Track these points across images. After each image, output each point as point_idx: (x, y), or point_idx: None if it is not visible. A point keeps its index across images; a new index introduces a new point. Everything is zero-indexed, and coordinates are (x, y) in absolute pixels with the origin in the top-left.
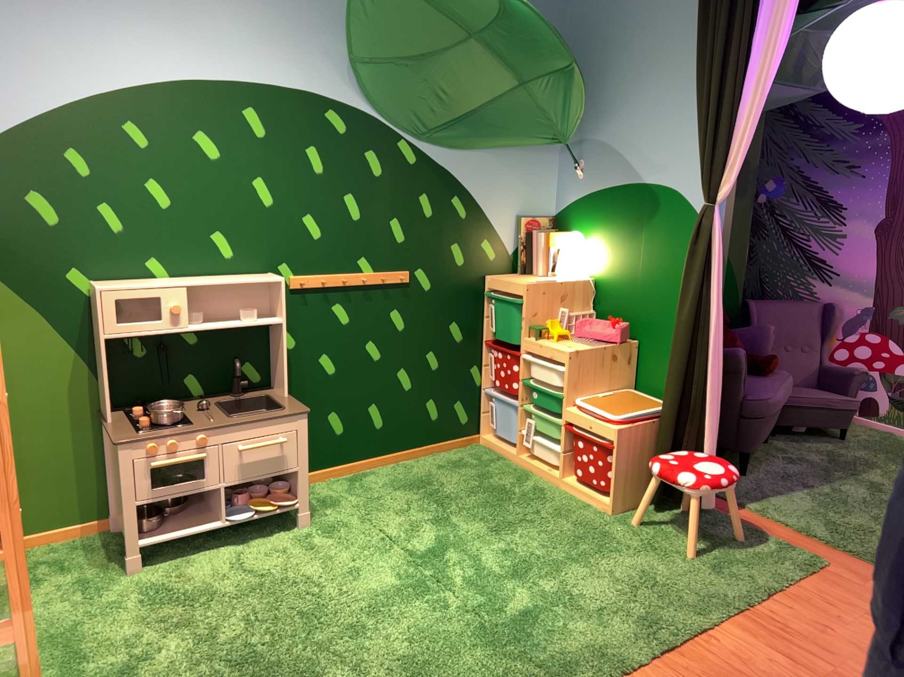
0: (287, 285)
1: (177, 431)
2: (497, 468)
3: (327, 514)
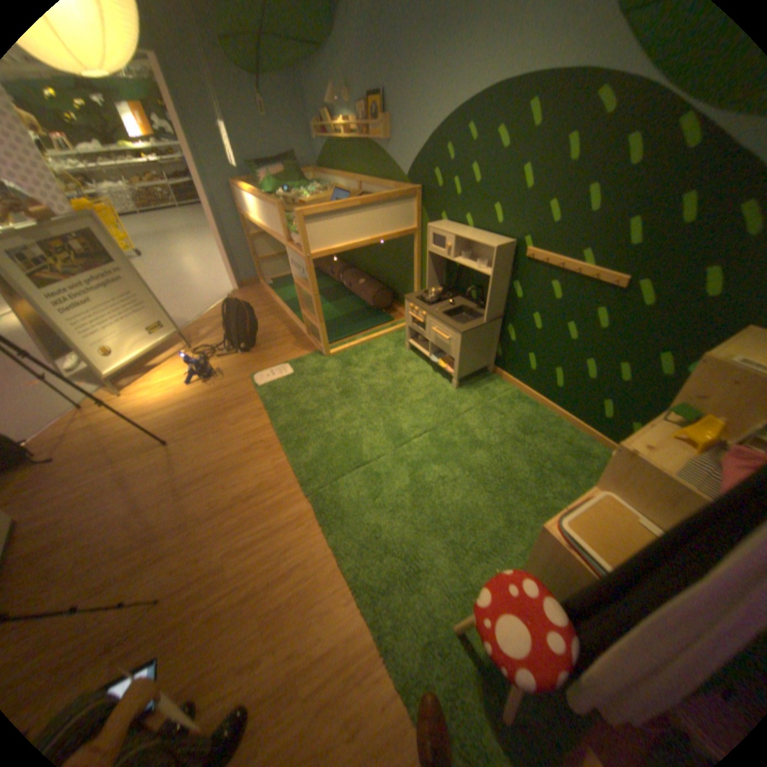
0: (525, 254)
1: (420, 306)
2: (589, 485)
3: (472, 395)
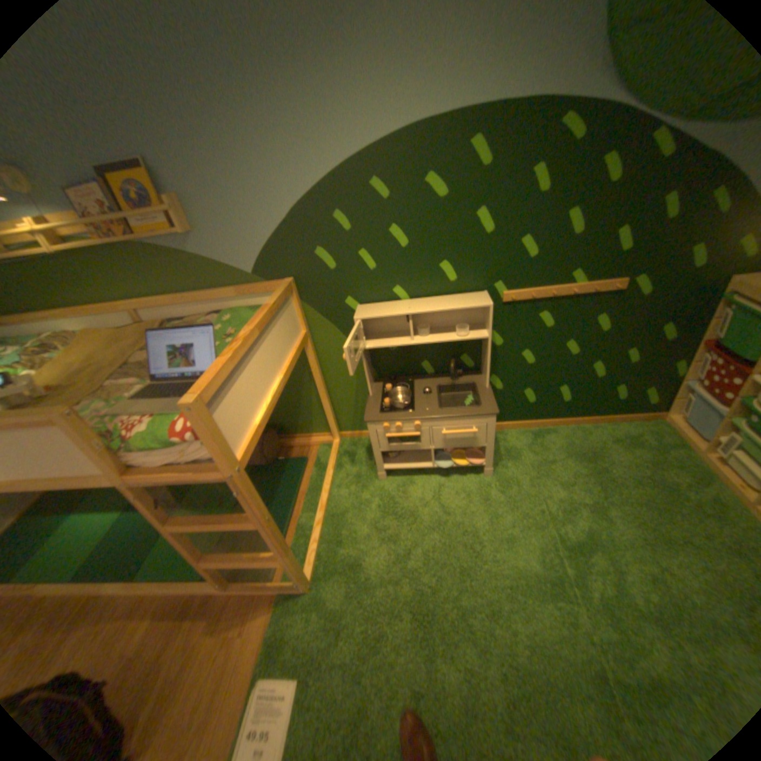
0: (501, 300)
1: (402, 417)
2: (676, 459)
3: (508, 466)
